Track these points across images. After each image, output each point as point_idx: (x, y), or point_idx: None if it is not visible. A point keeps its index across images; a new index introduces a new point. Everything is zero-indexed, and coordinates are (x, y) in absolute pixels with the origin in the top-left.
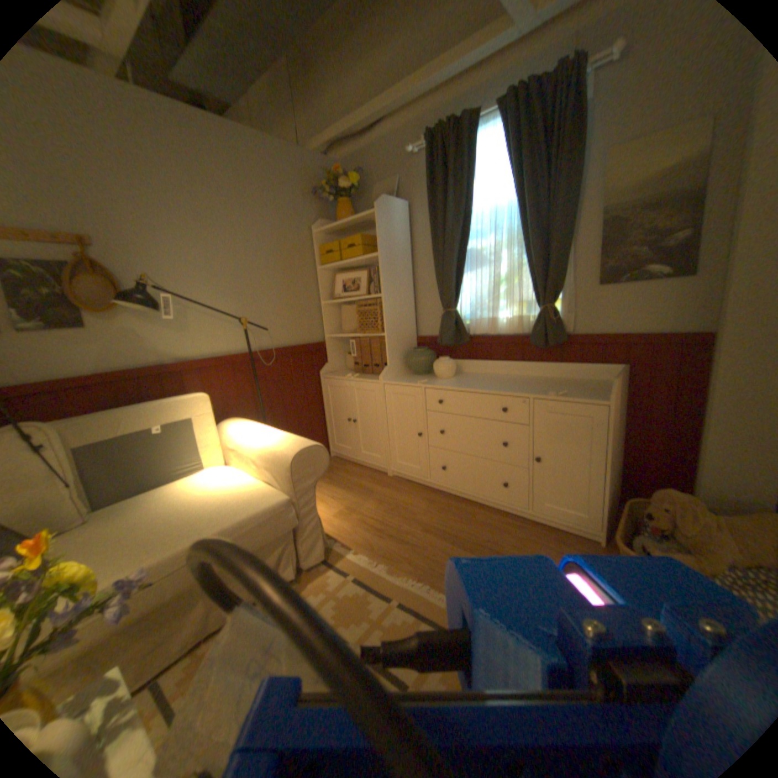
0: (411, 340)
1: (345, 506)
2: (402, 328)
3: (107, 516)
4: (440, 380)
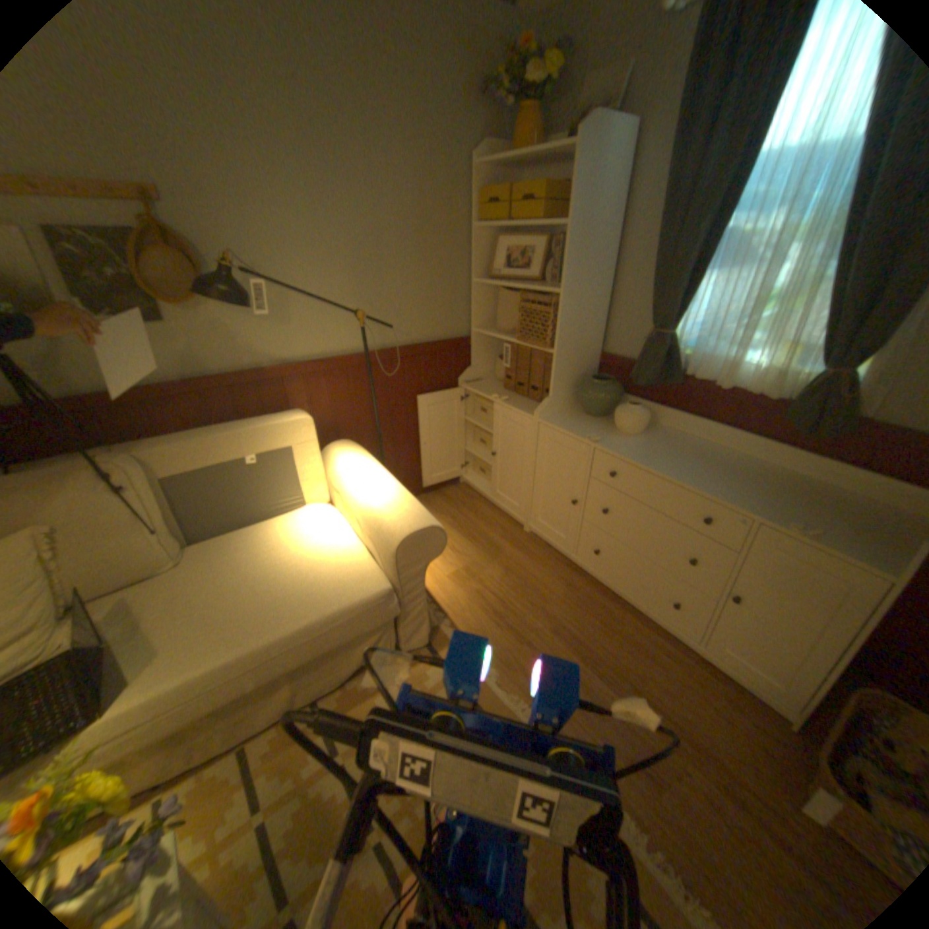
0: (593, 359)
1: (465, 566)
2: (583, 343)
3: (199, 562)
4: (620, 437)
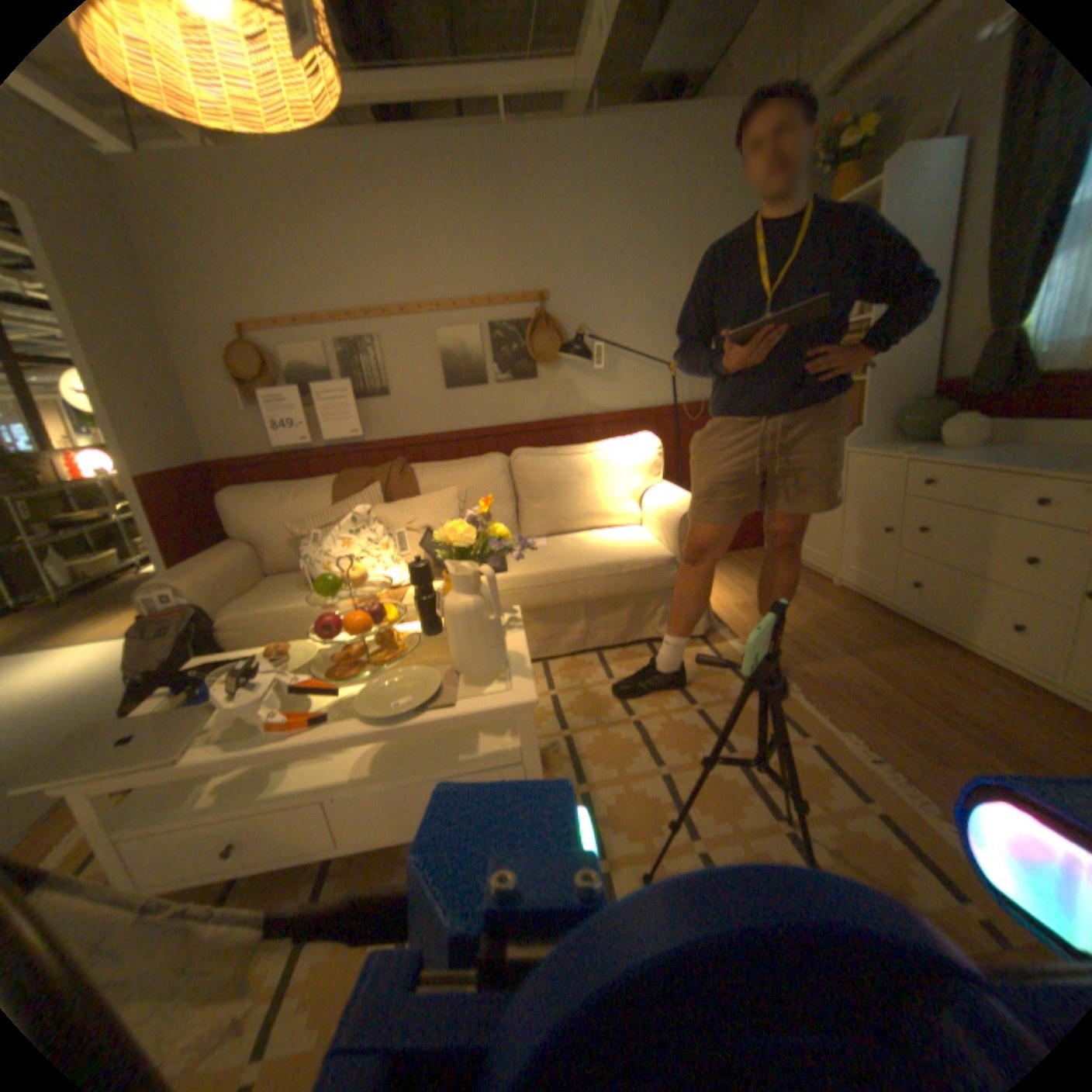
0: (924, 386)
1: (755, 601)
2: (908, 367)
3: (534, 536)
4: (948, 450)
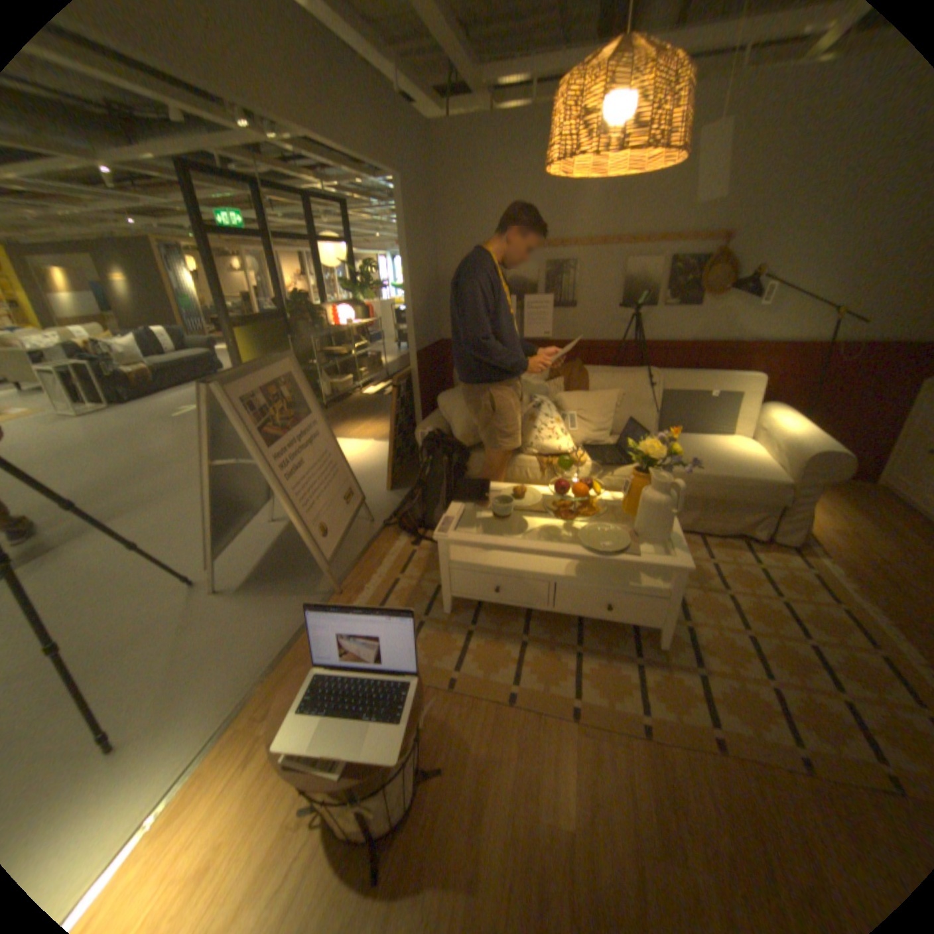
0: None
1: (855, 532)
2: None
3: None
4: None
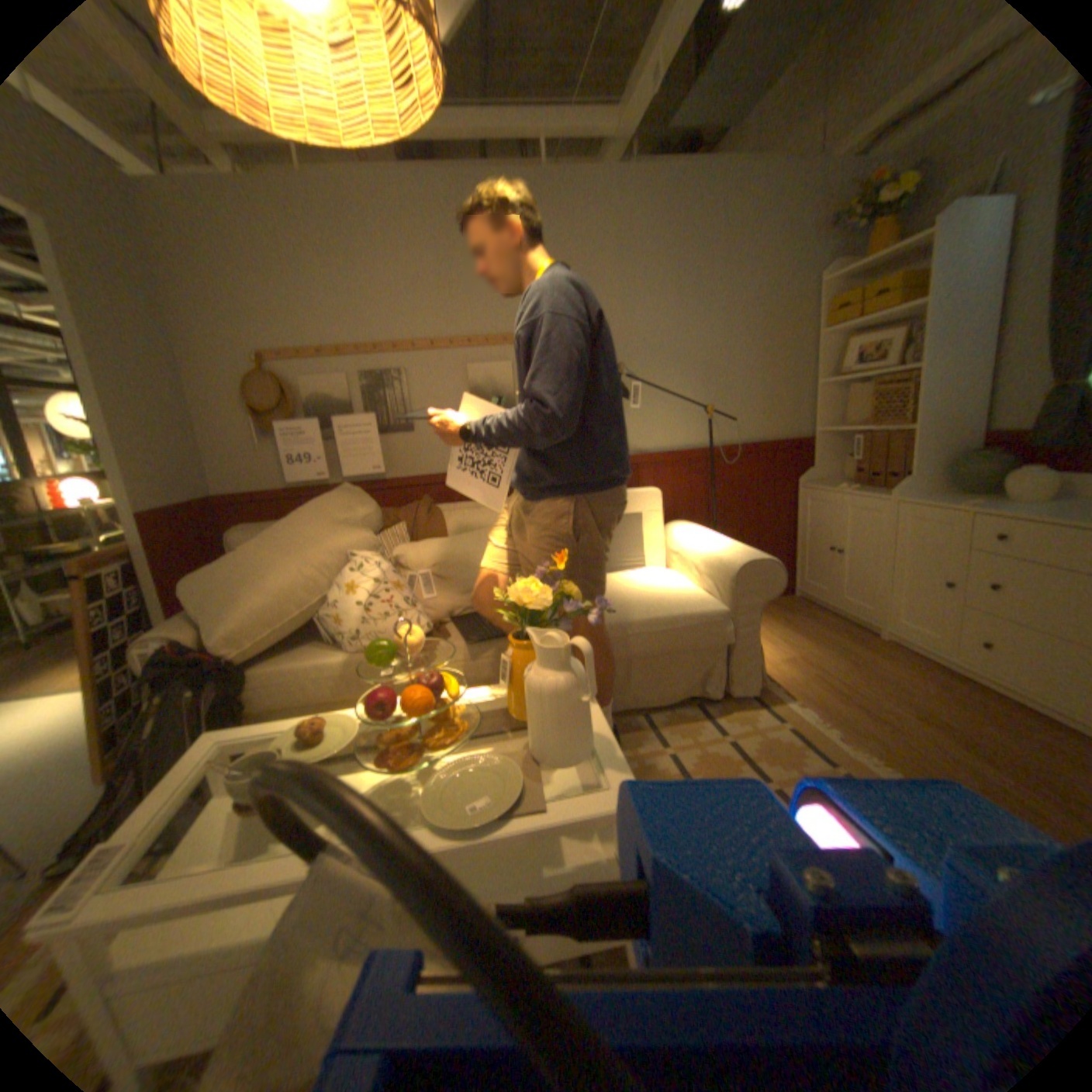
0: (973, 437)
1: (802, 656)
2: (957, 417)
3: None
4: (1014, 504)
